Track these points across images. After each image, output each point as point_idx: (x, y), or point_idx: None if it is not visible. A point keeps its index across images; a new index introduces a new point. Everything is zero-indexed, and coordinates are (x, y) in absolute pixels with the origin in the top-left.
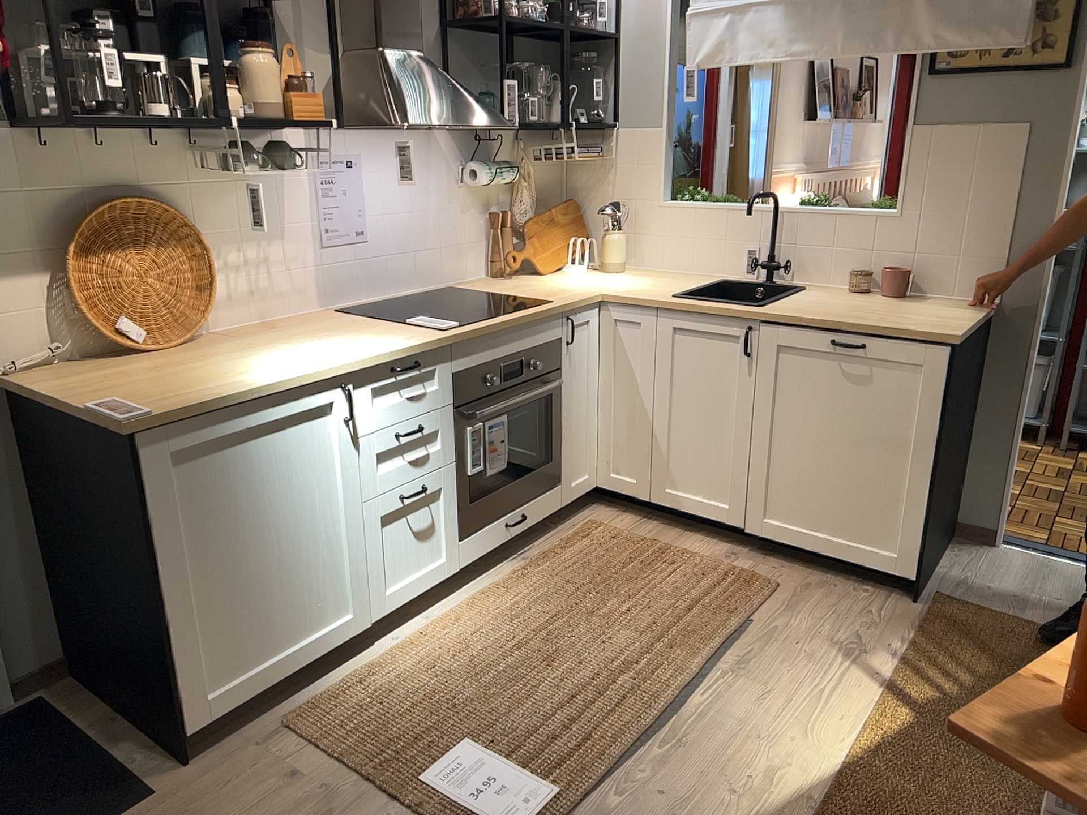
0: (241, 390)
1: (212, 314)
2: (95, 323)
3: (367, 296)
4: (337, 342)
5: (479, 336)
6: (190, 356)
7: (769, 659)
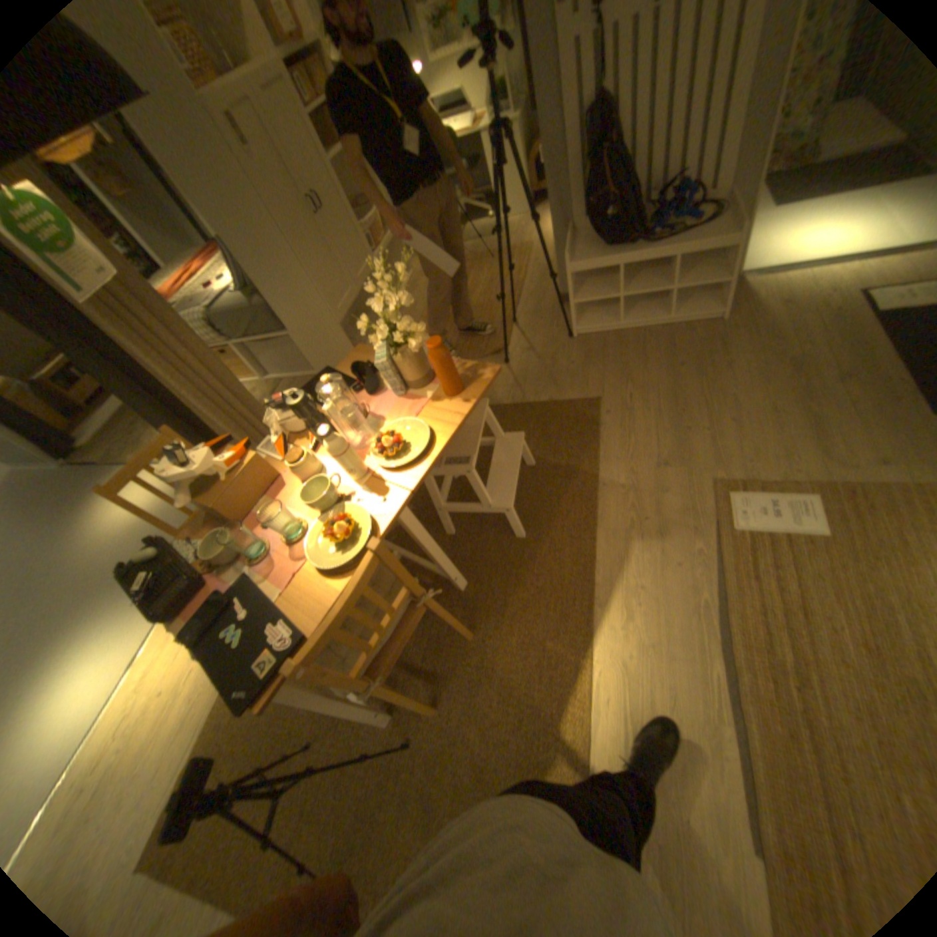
0: None
1: None
2: None
3: None
4: None
5: None
6: None
7: (702, 772)
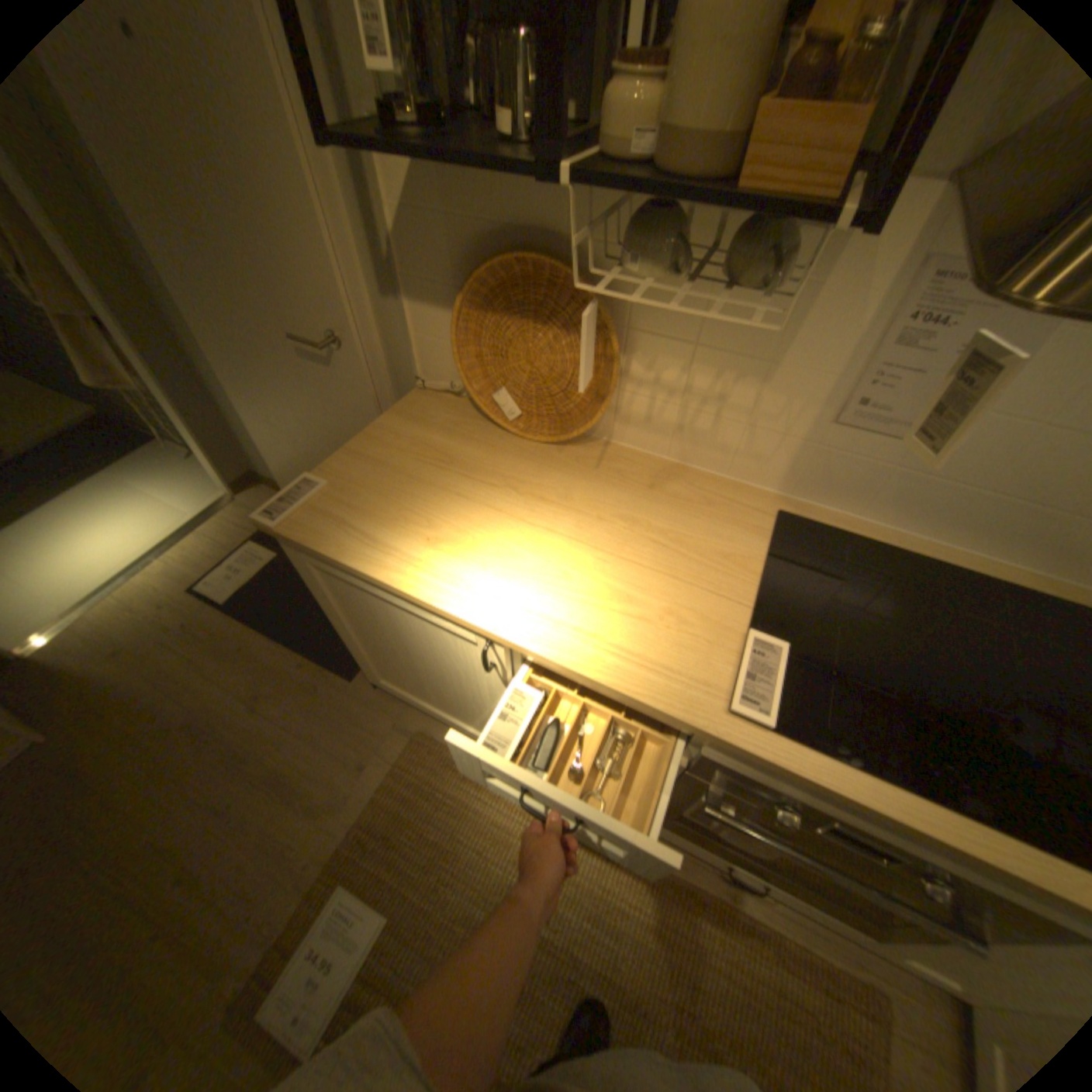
0: (362, 565)
1: (620, 422)
2: (465, 381)
3: (884, 518)
4: (609, 576)
5: (796, 776)
6: (504, 466)
7: None
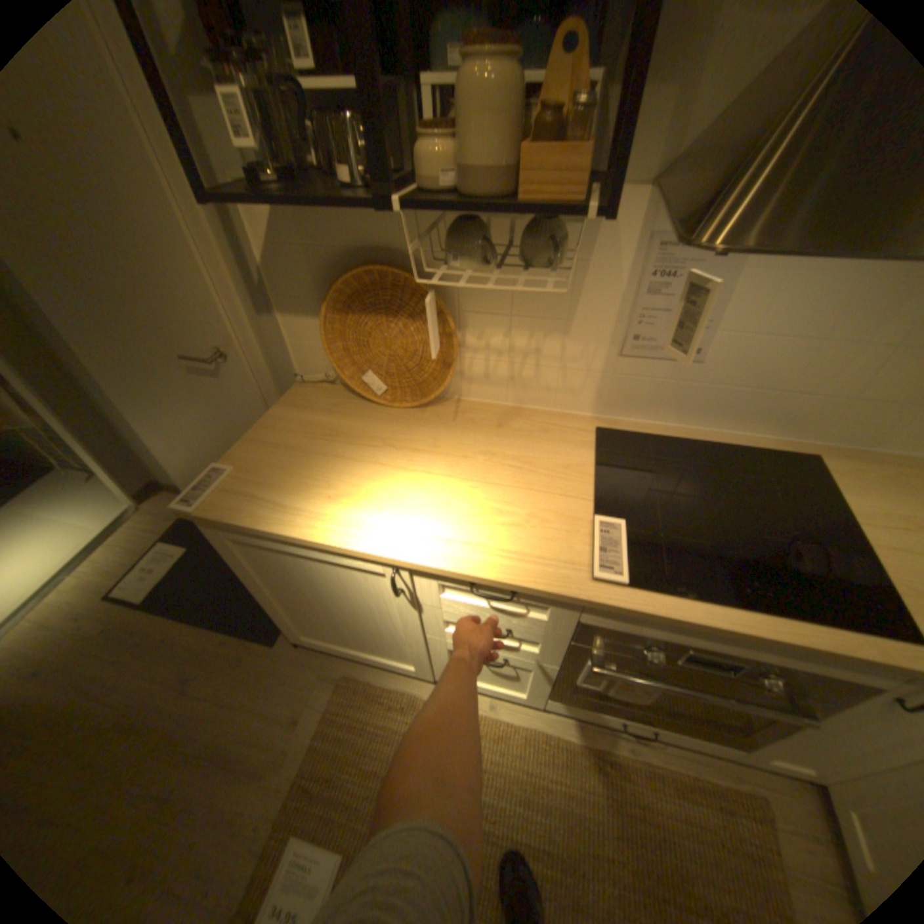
0: (276, 527)
1: (465, 382)
2: (337, 369)
3: (669, 419)
4: (480, 497)
5: (651, 616)
6: (380, 430)
7: None
